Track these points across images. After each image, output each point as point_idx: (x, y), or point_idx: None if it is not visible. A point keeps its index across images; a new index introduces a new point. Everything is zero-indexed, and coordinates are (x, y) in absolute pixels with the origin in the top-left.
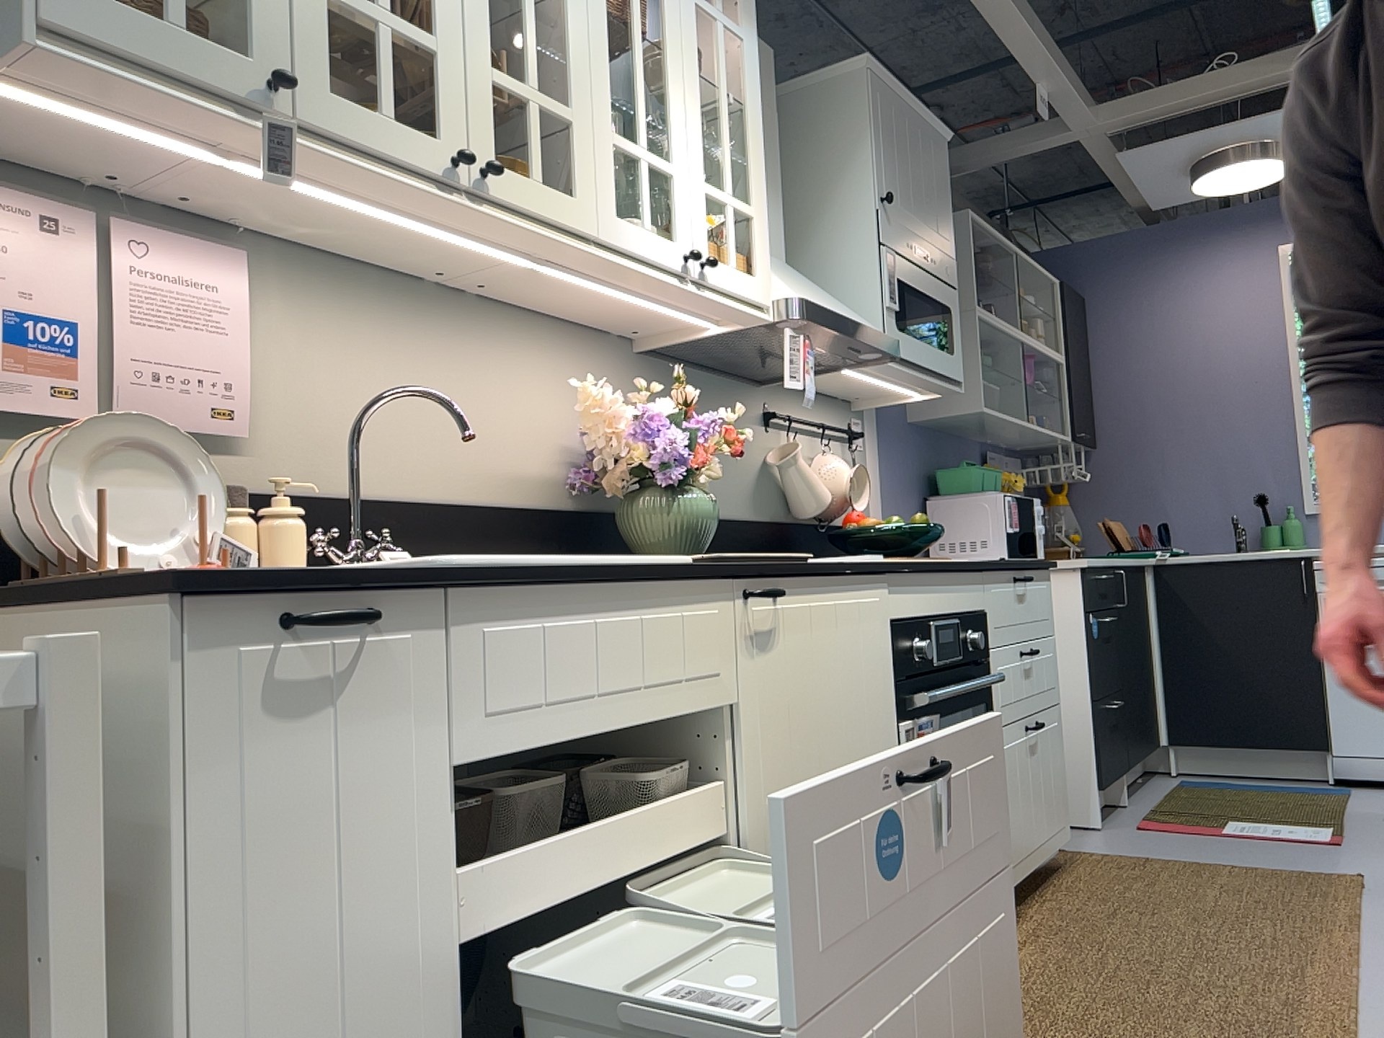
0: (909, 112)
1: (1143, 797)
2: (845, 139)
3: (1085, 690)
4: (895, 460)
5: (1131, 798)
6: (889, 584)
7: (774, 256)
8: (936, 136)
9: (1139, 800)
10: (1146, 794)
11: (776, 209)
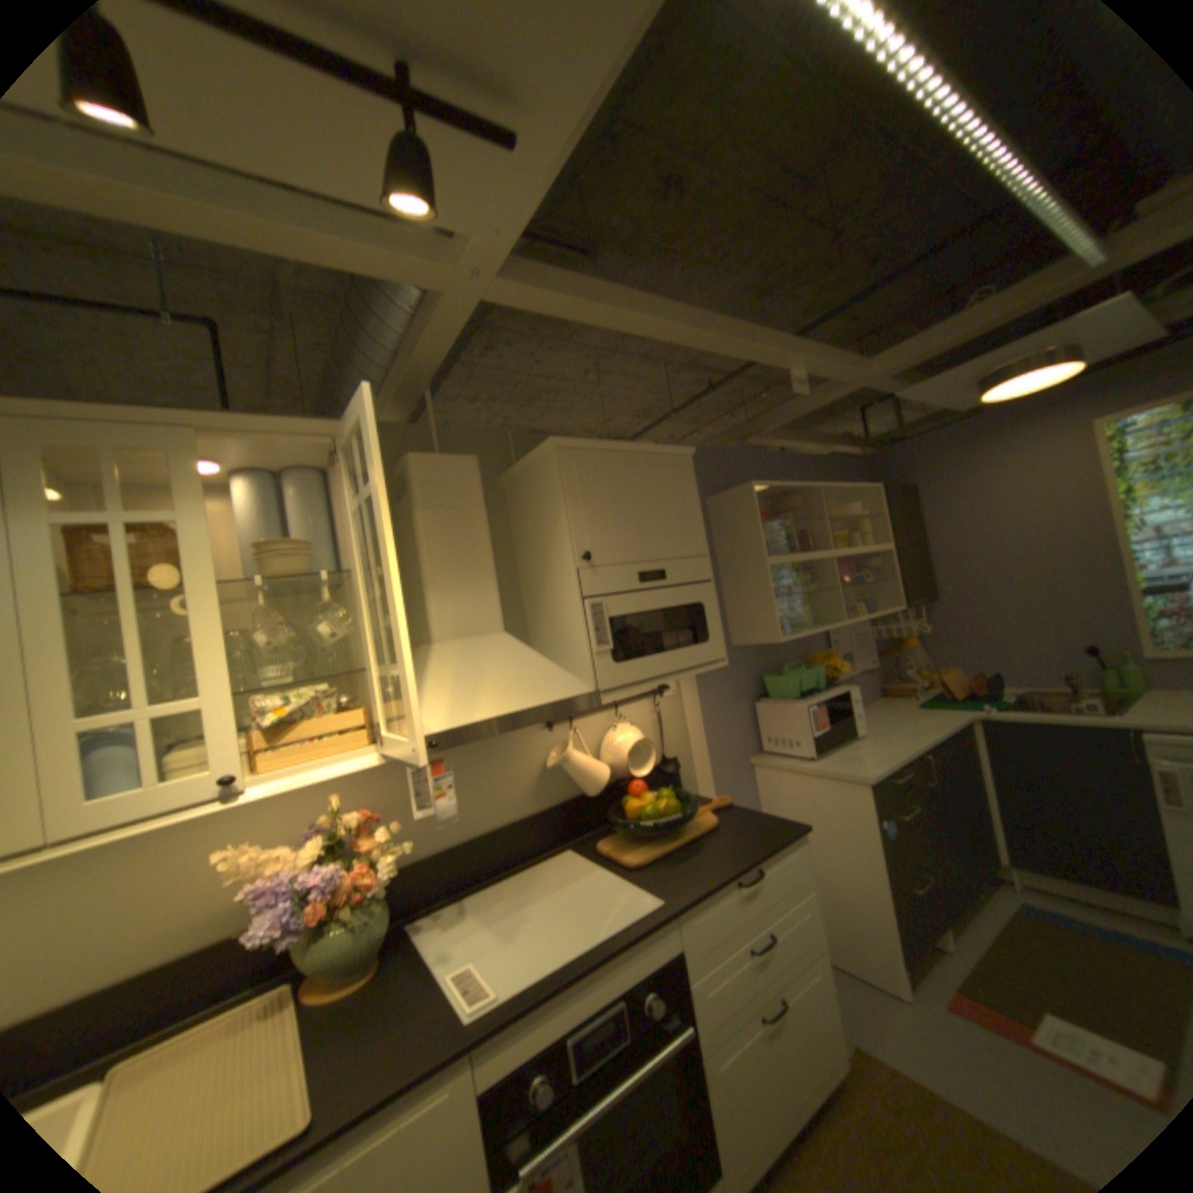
0: (625, 457)
1: (973, 939)
2: (551, 506)
3: (885, 887)
4: (712, 685)
5: (961, 940)
6: (471, 1060)
7: (479, 636)
8: (669, 459)
9: (967, 947)
10: (979, 932)
11: (482, 592)
